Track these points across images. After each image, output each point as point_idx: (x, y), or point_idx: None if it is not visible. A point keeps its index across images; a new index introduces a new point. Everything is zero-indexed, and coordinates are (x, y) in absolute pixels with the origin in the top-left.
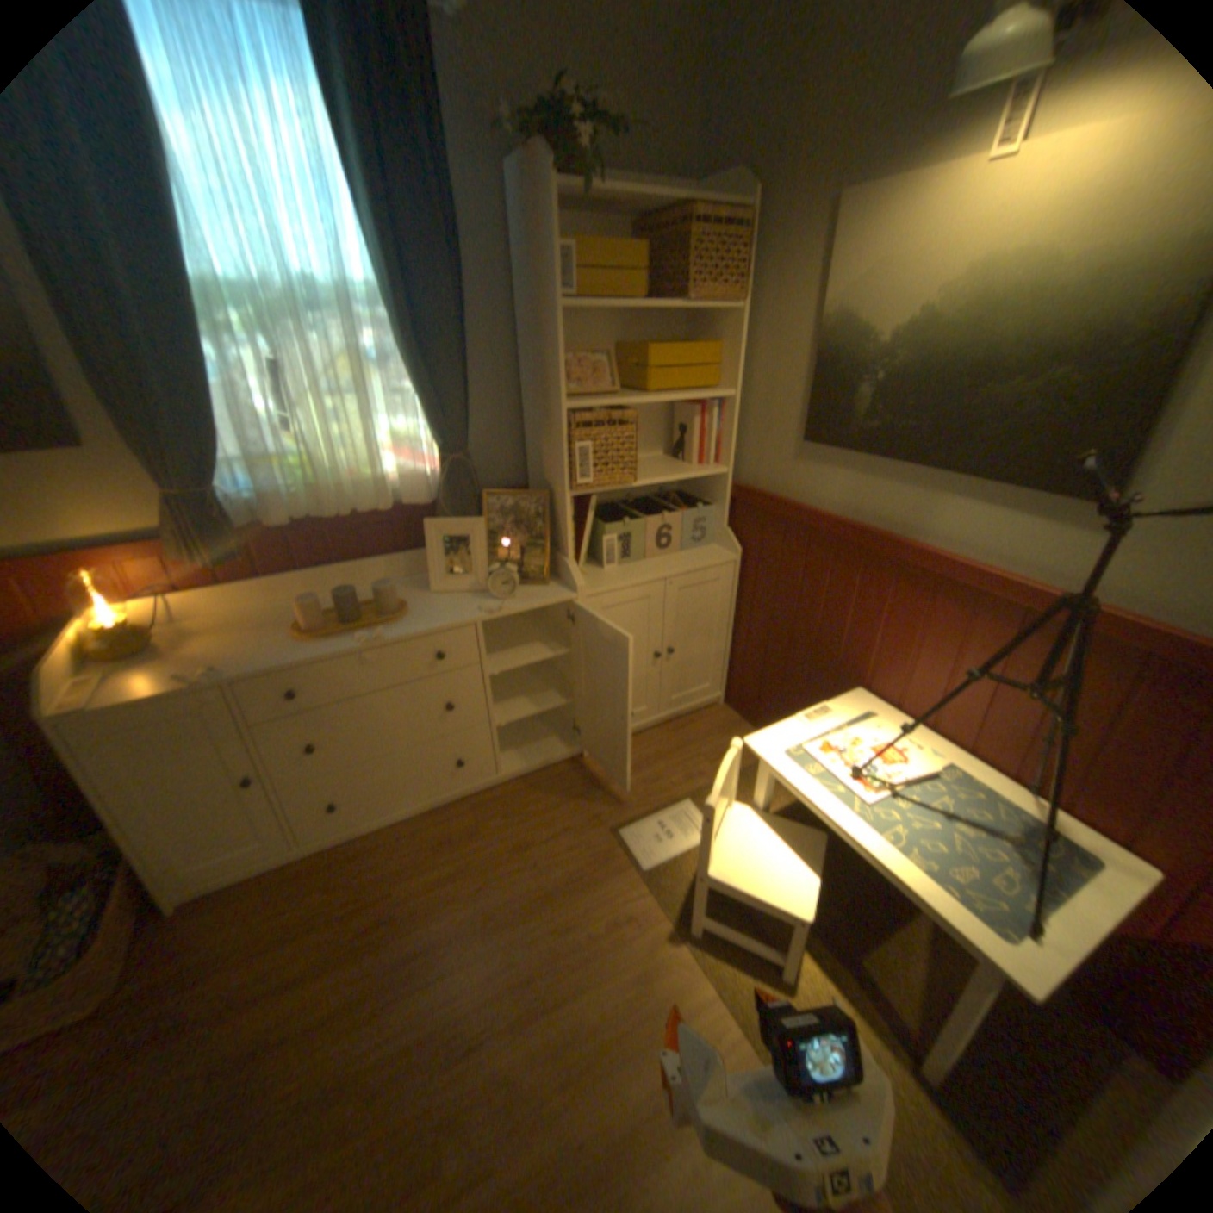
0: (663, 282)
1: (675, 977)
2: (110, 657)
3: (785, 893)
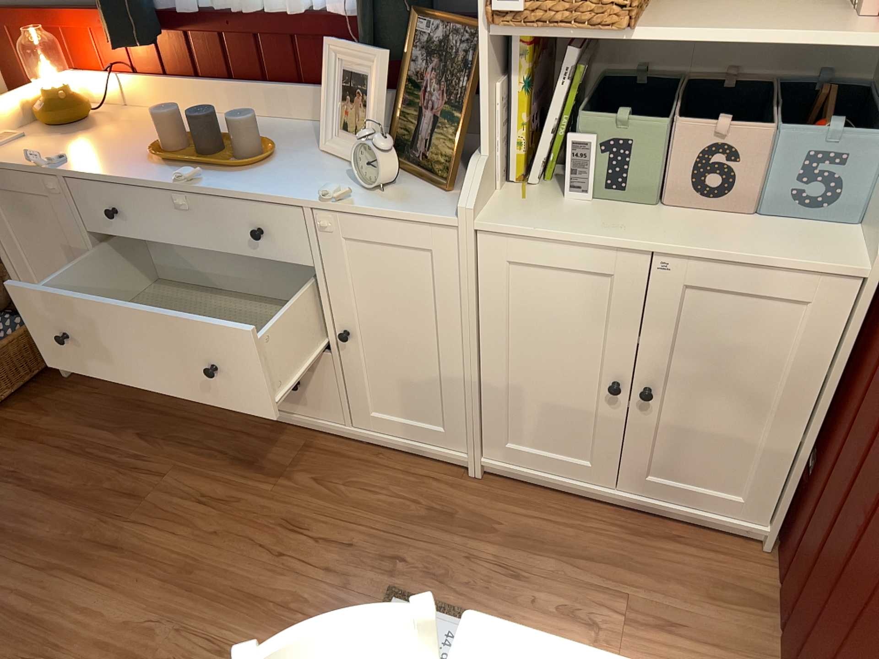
0: None
1: None
2: (51, 122)
3: None
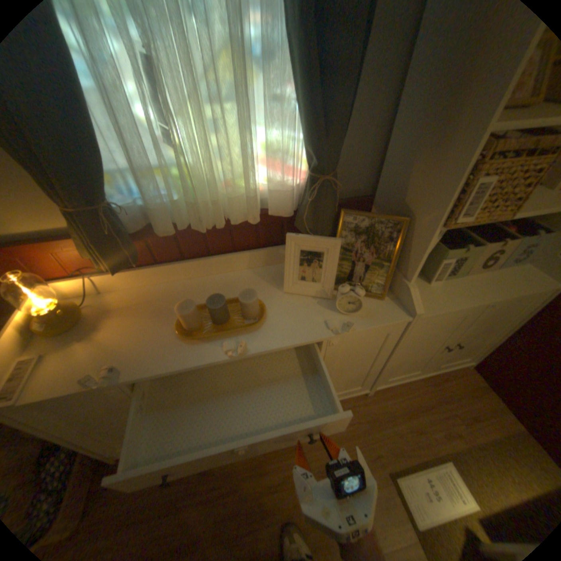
0: None
1: None
2: (48, 335)
3: None
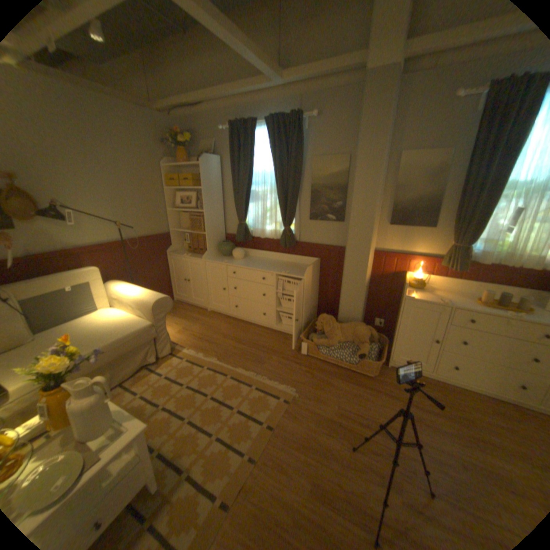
0: None
1: None
2: (417, 286)
3: None
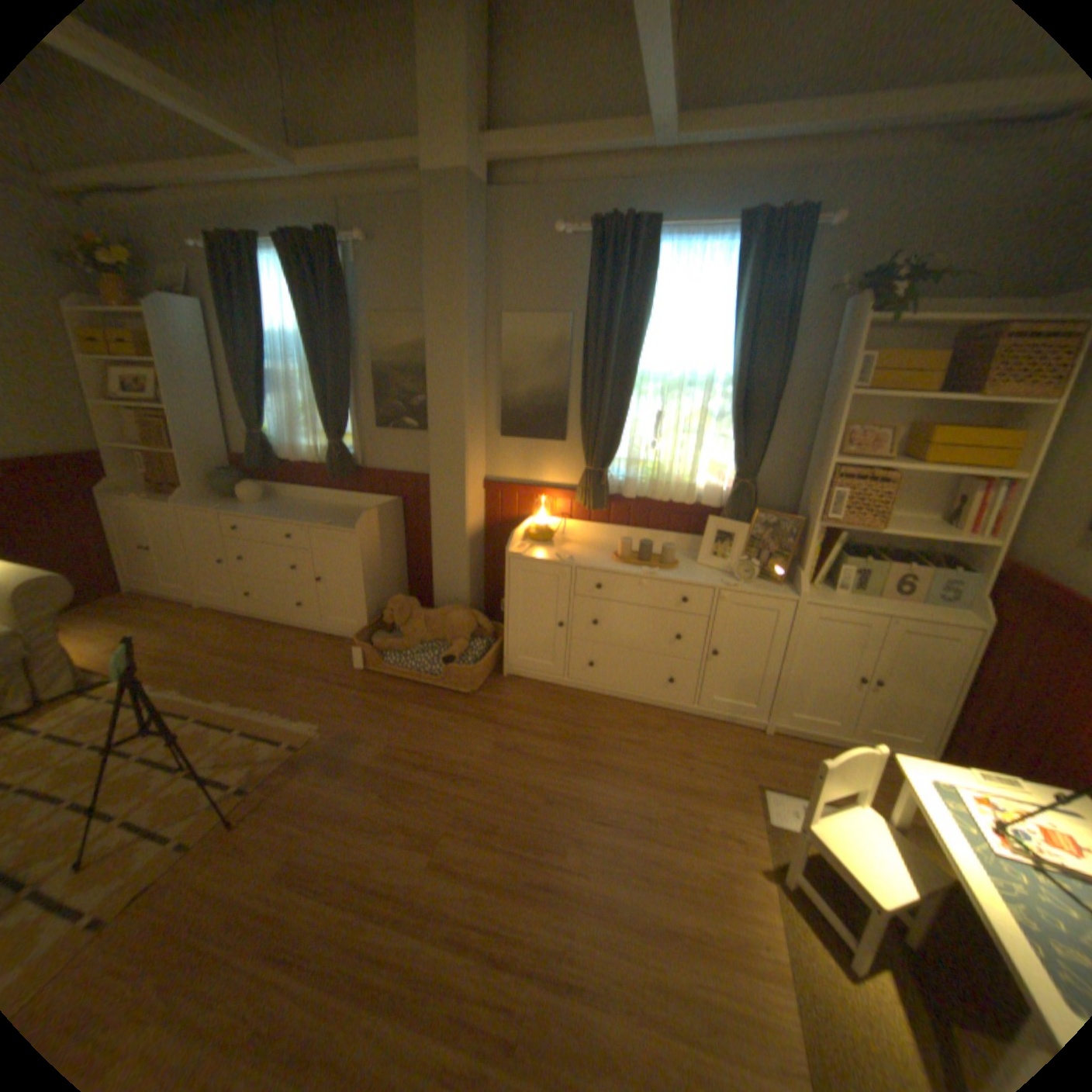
0: (968, 379)
1: (757, 895)
2: (537, 538)
3: (875, 881)
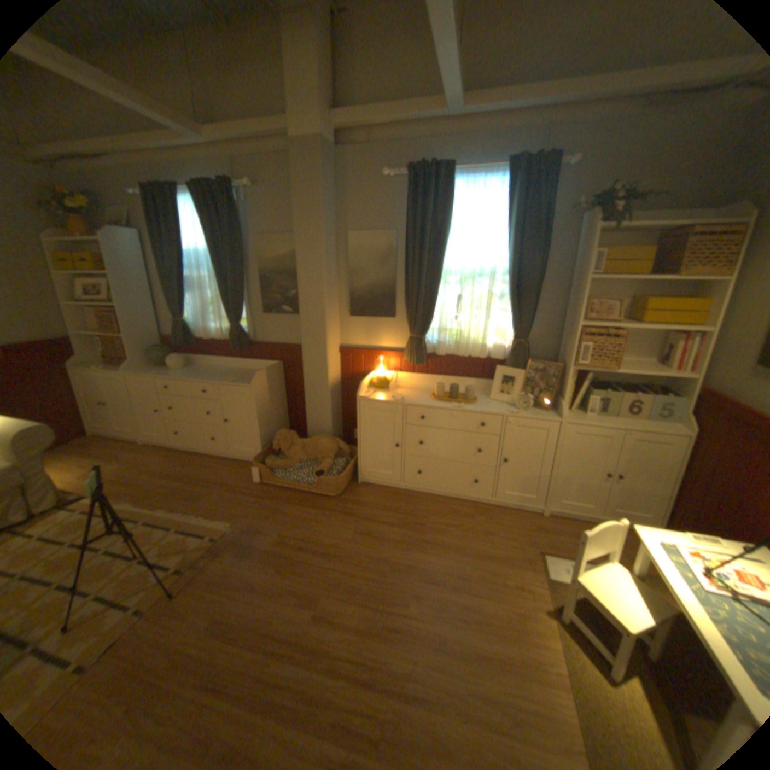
0: (668, 265)
1: (542, 628)
2: (378, 386)
3: (624, 613)
